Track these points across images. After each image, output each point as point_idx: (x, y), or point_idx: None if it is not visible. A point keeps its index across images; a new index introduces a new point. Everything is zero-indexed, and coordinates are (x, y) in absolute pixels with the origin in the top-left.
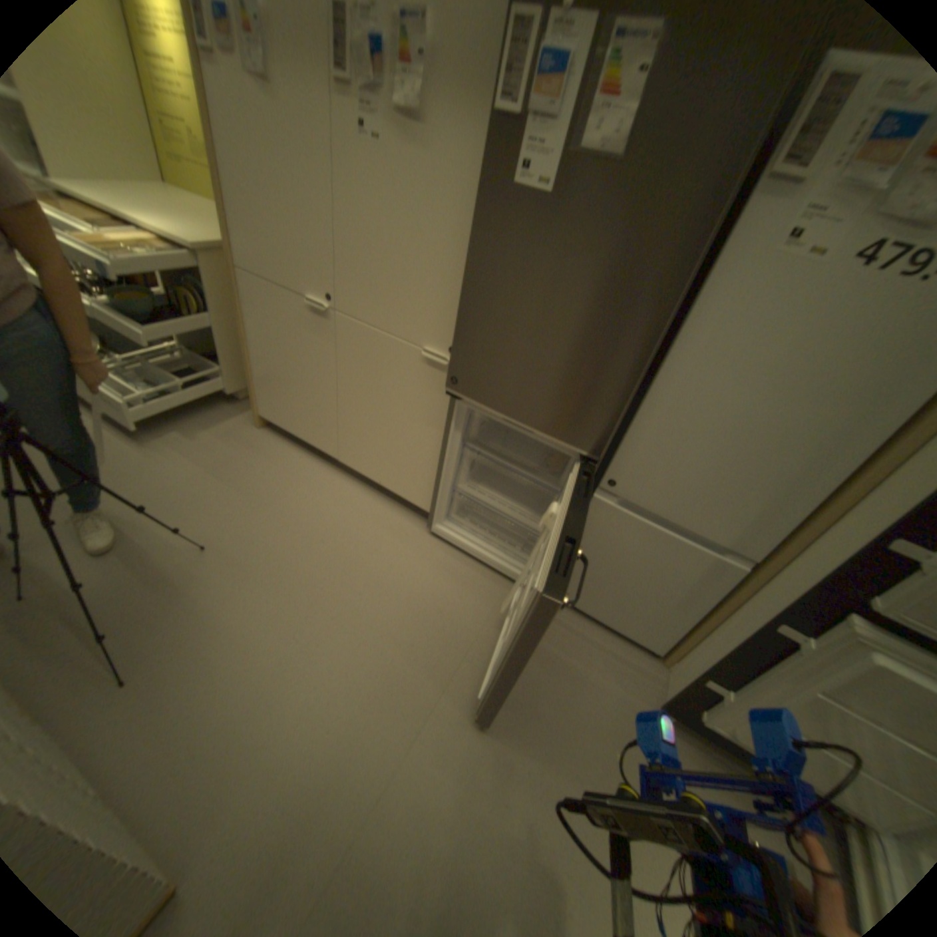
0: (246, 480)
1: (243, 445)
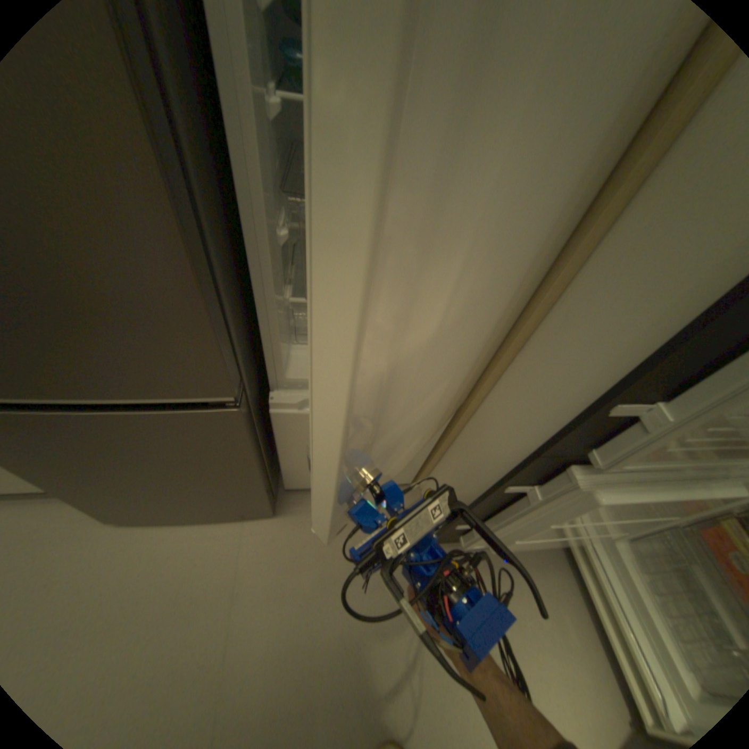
0: None
1: None
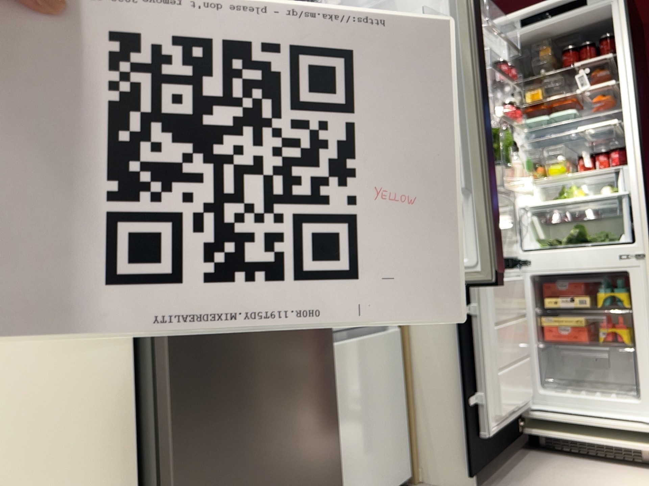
0: None
1: None
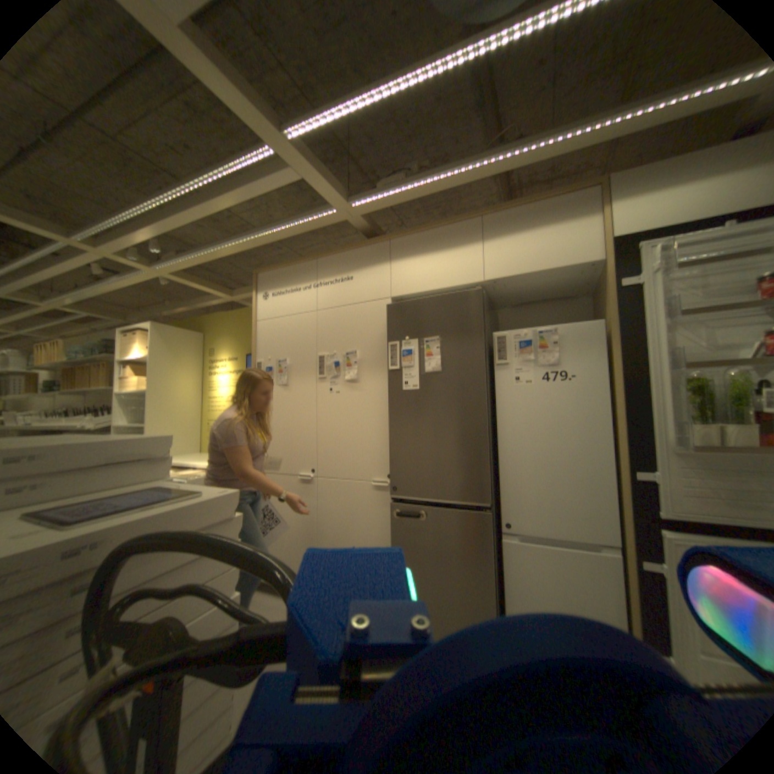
0: None
1: None
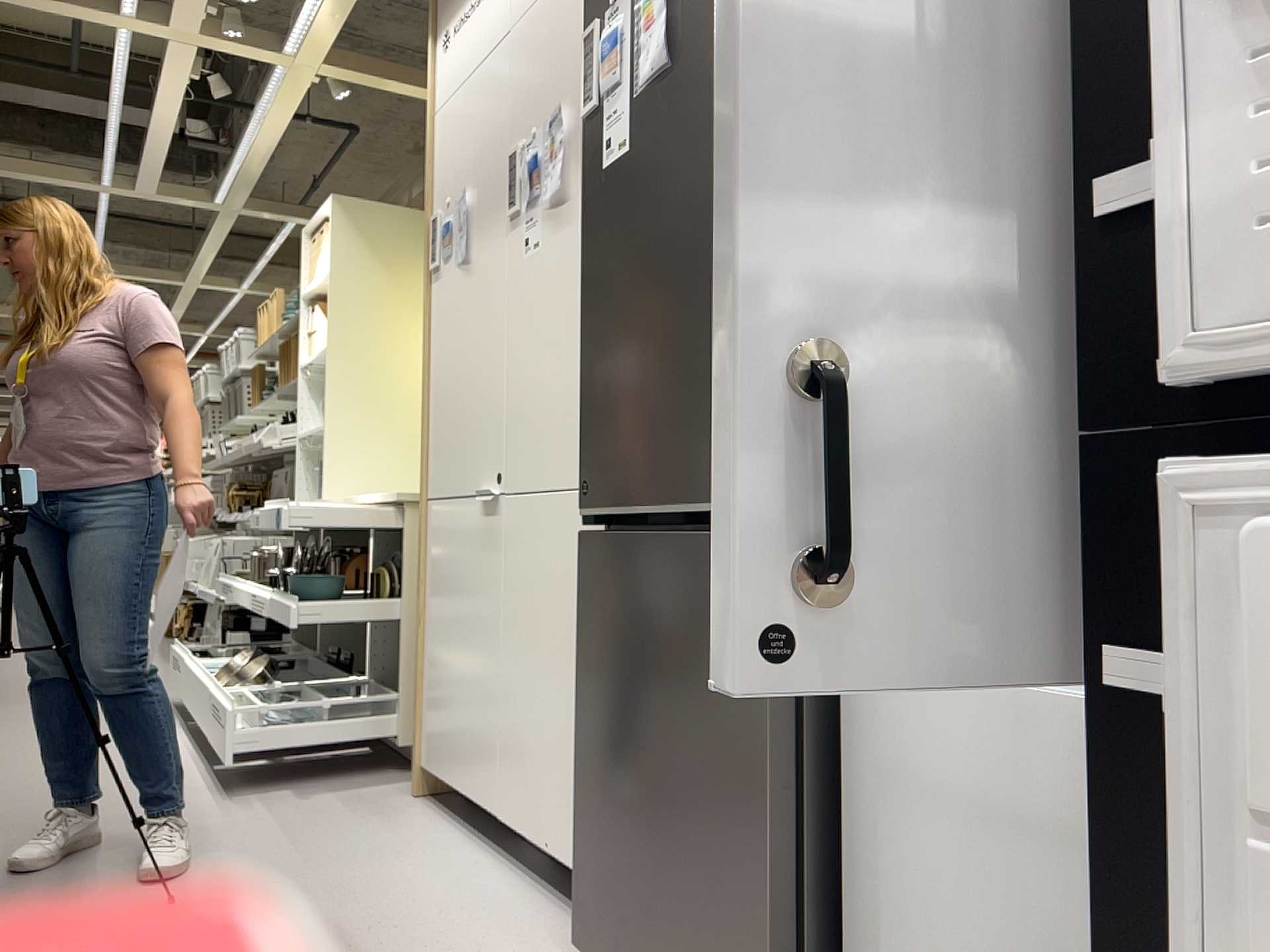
0: (327, 849)
1: (368, 813)
